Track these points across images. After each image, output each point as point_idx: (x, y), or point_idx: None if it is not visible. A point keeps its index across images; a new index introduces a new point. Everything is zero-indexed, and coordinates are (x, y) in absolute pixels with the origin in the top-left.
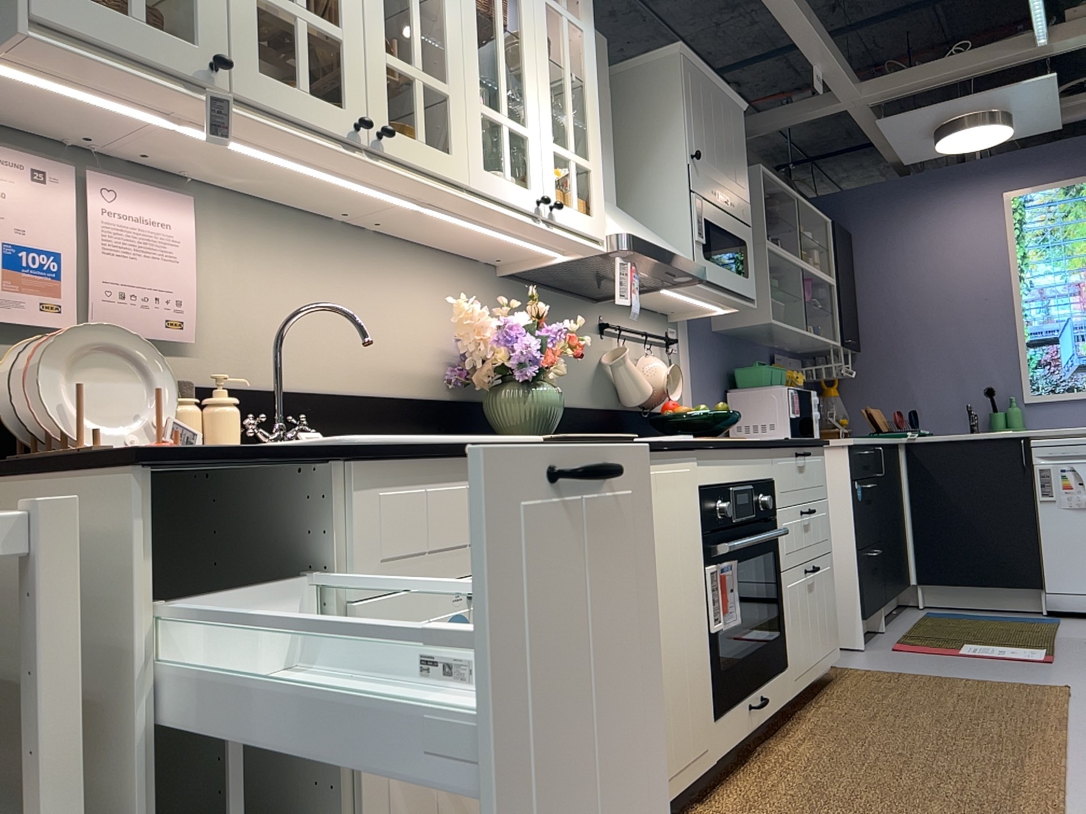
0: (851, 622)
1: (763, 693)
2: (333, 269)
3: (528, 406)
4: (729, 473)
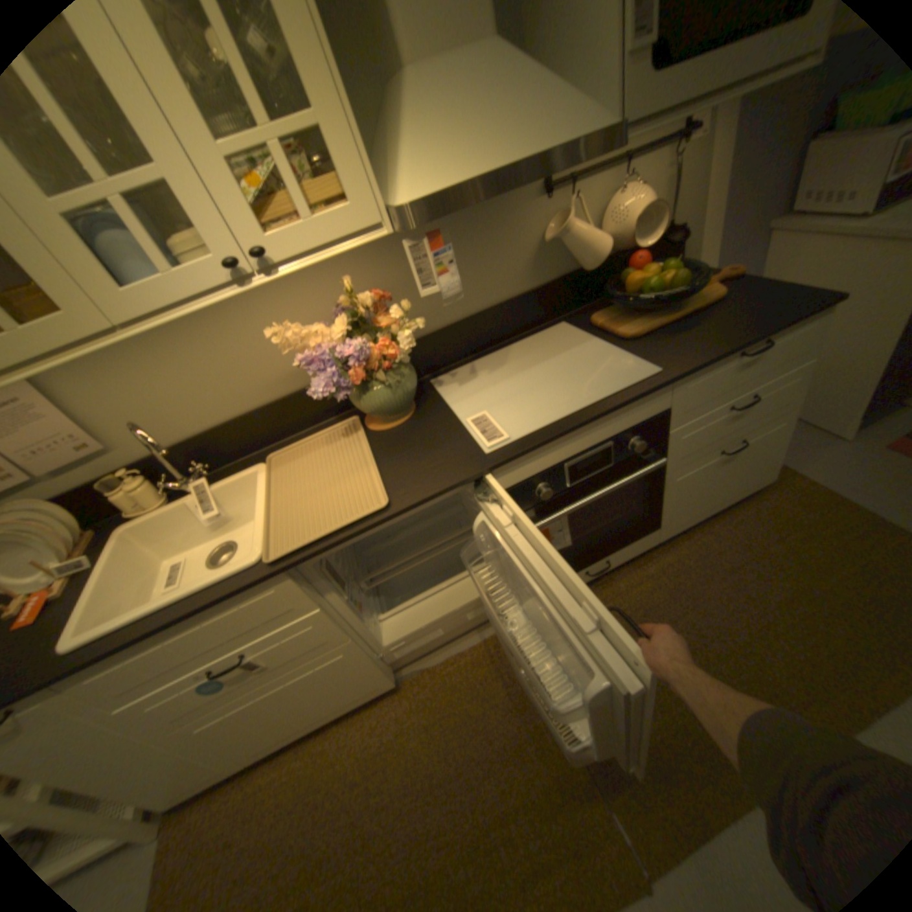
0: (847, 418)
1: (609, 559)
2: (173, 337)
3: (366, 406)
4: (561, 455)
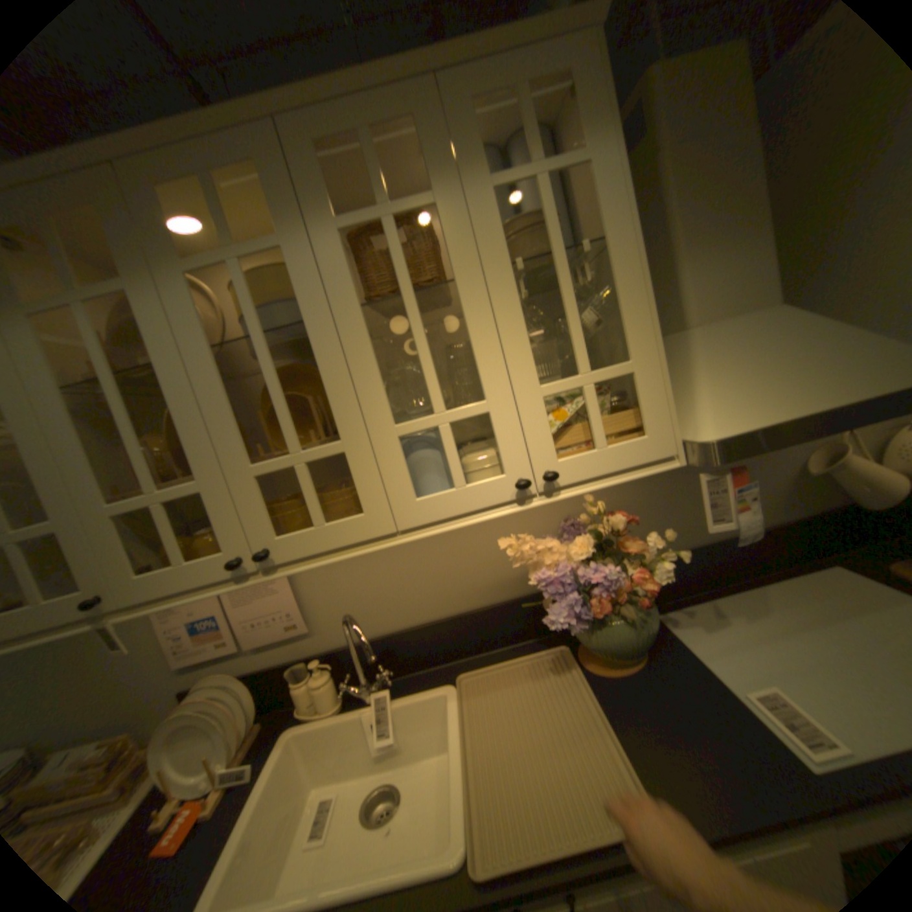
0: None
1: None
2: None
3: (595, 644)
4: None
